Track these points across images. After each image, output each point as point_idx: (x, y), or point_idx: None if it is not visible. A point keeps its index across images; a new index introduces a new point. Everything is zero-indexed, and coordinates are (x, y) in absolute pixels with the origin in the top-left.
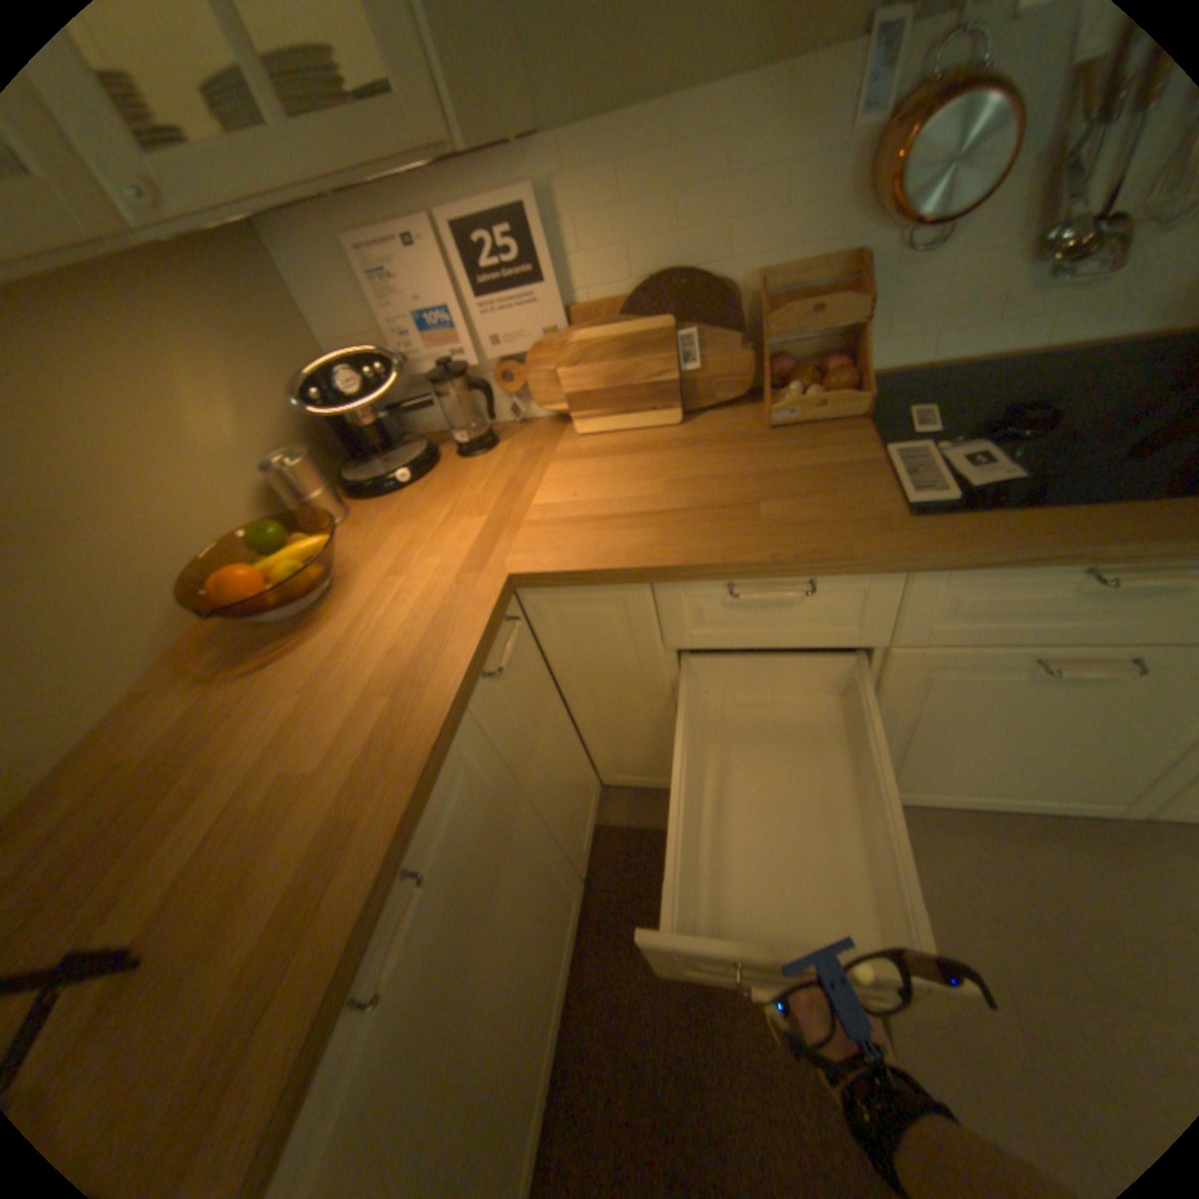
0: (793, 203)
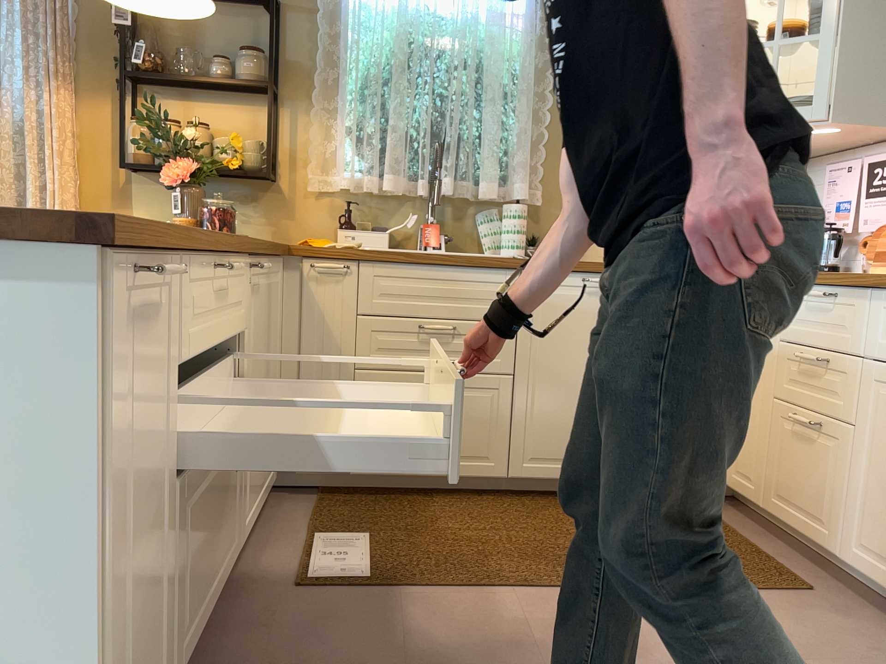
0: None
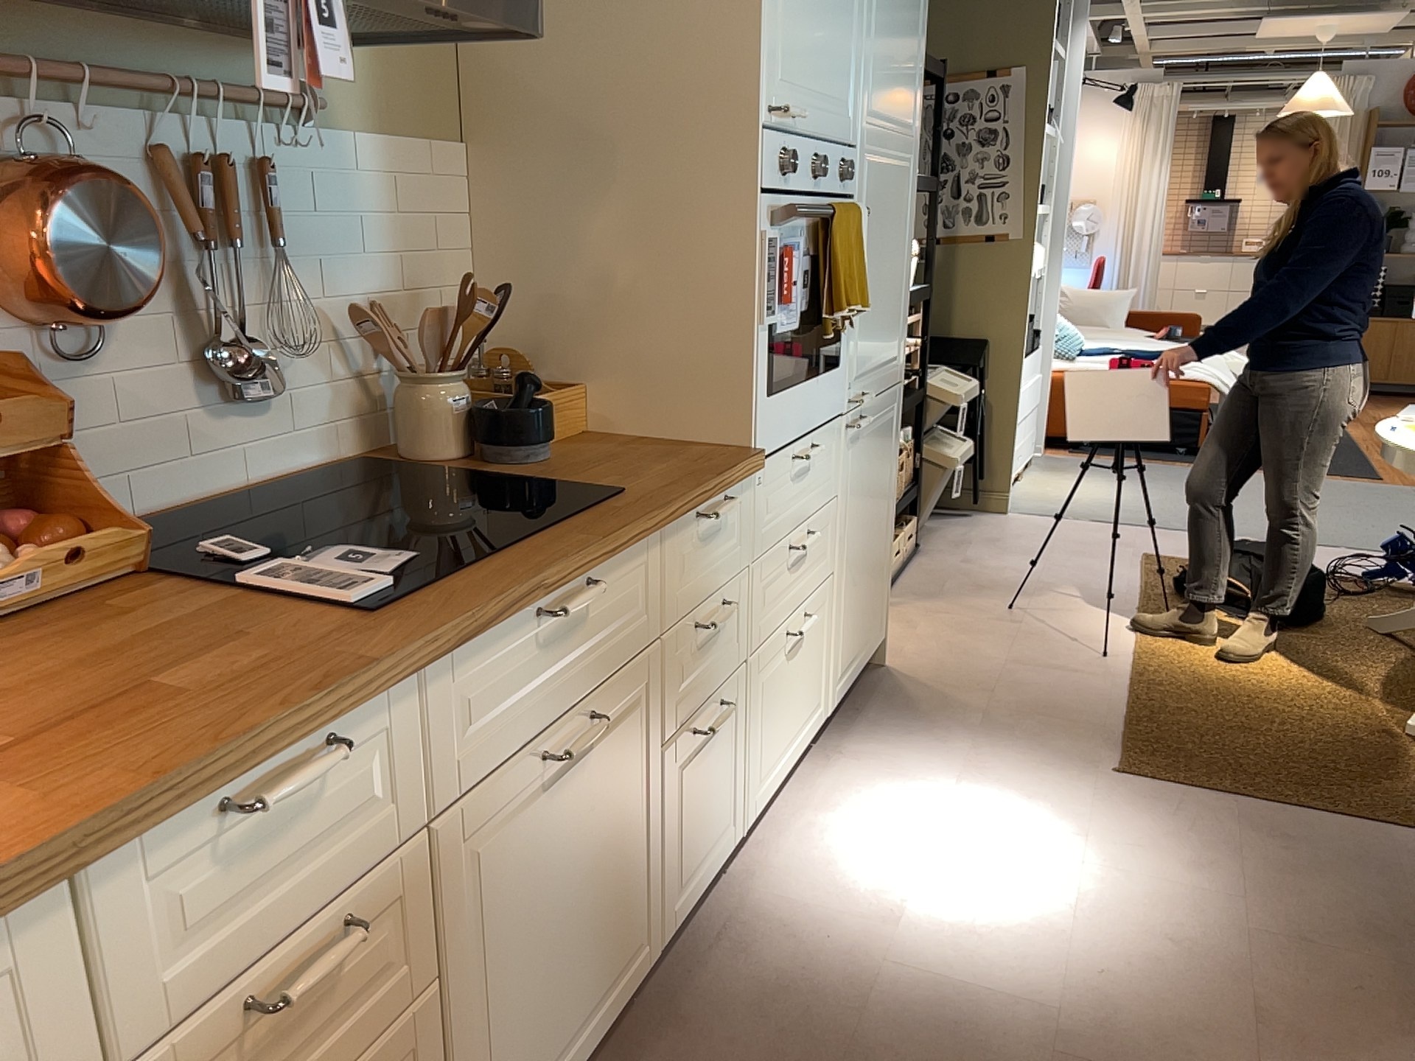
0: None
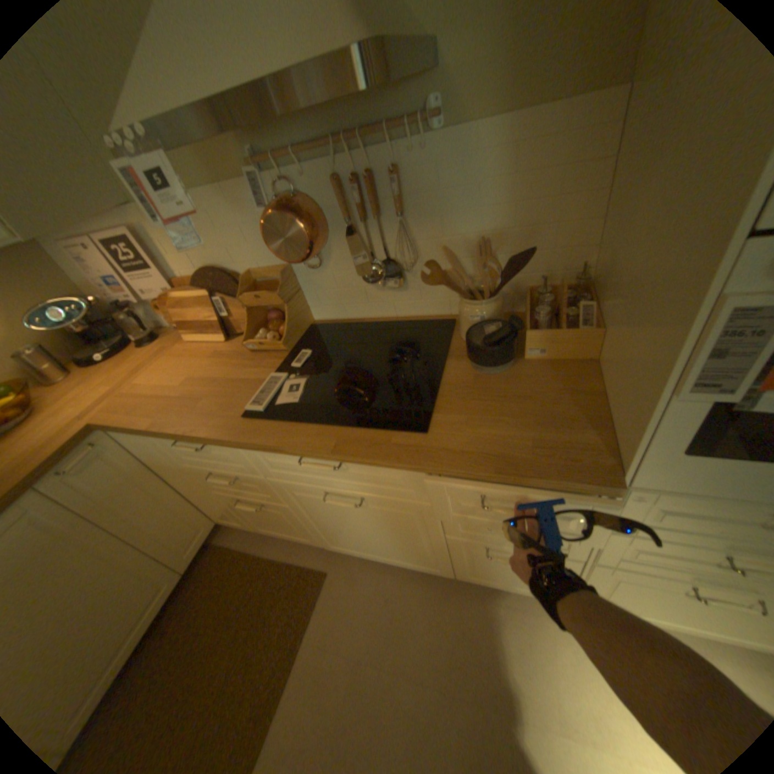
0: (249, 243)
